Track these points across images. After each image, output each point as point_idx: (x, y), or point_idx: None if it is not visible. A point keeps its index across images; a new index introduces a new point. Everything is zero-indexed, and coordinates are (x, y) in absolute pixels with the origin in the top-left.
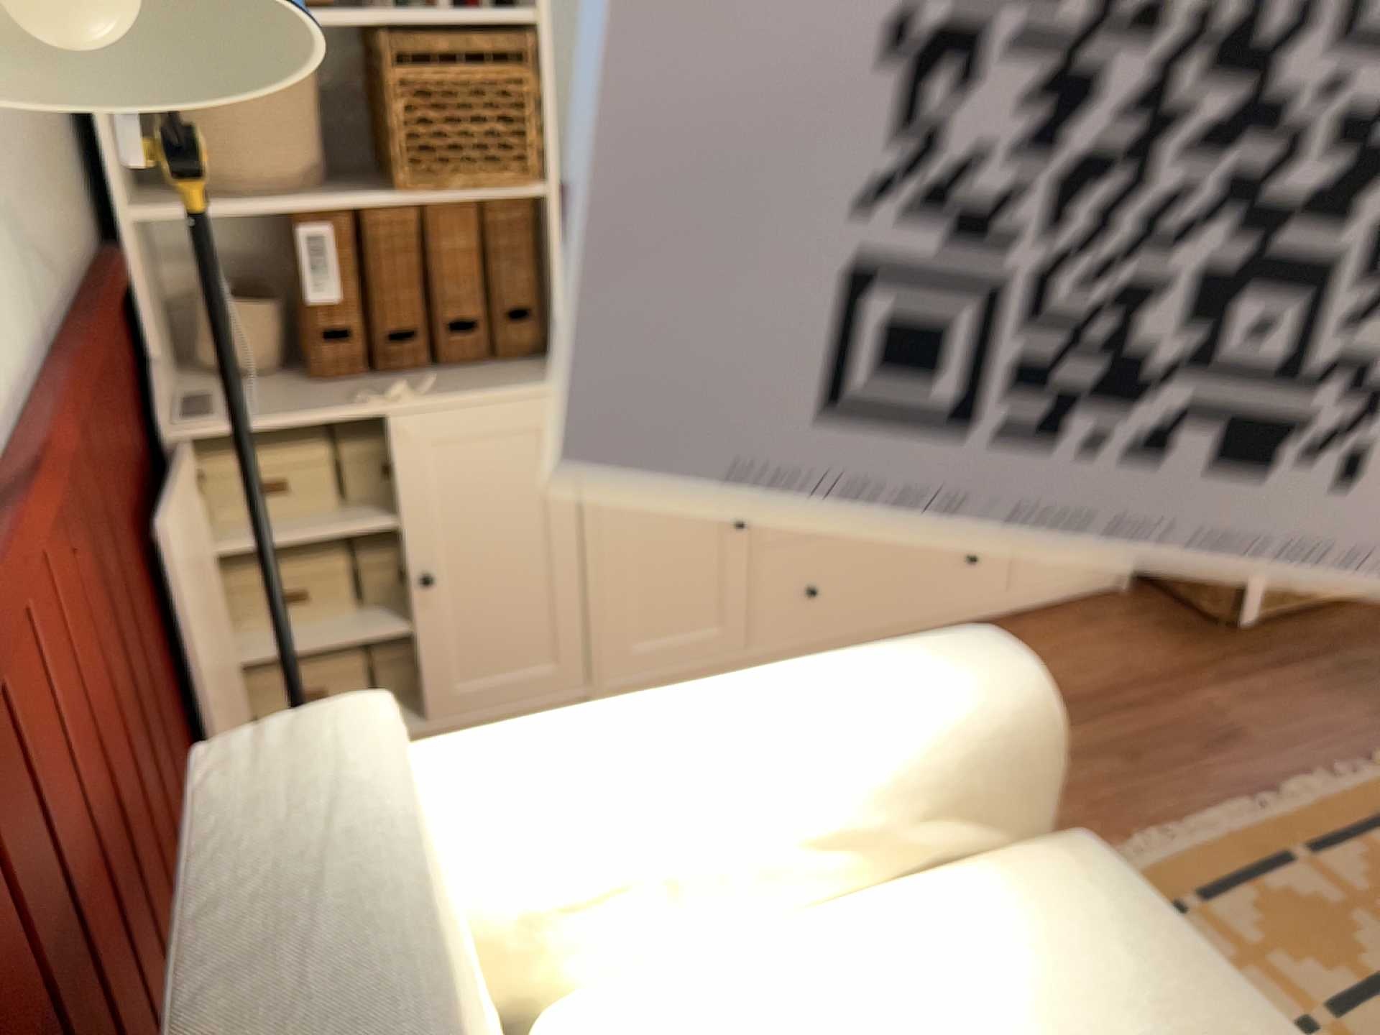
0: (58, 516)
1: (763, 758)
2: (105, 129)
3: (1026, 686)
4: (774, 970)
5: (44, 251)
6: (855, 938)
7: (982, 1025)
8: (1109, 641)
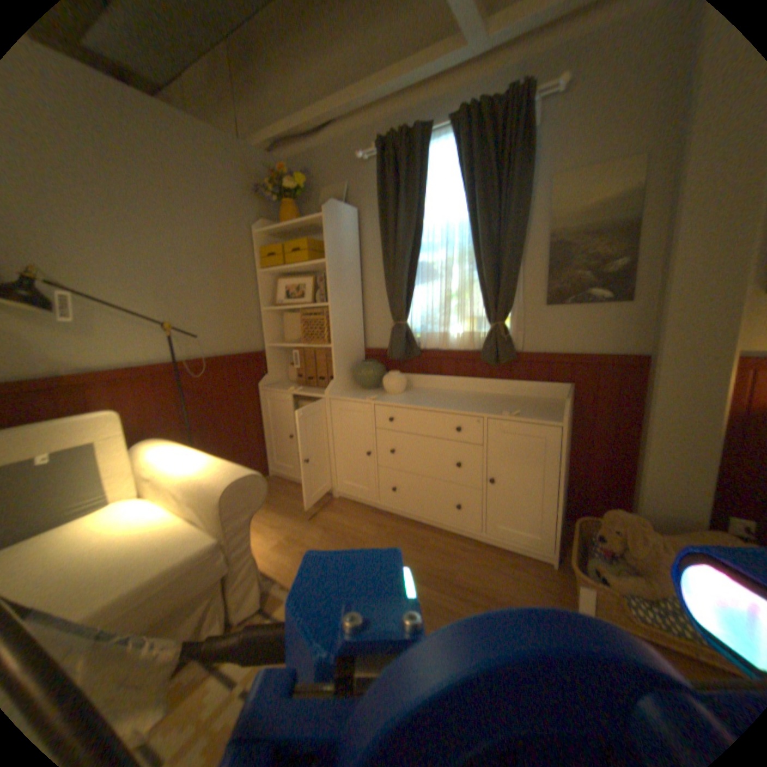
0: (164, 384)
1: (177, 468)
2: (265, 328)
3: (224, 485)
4: (147, 515)
5: (213, 346)
6: (160, 521)
7: (124, 544)
8: (507, 578)
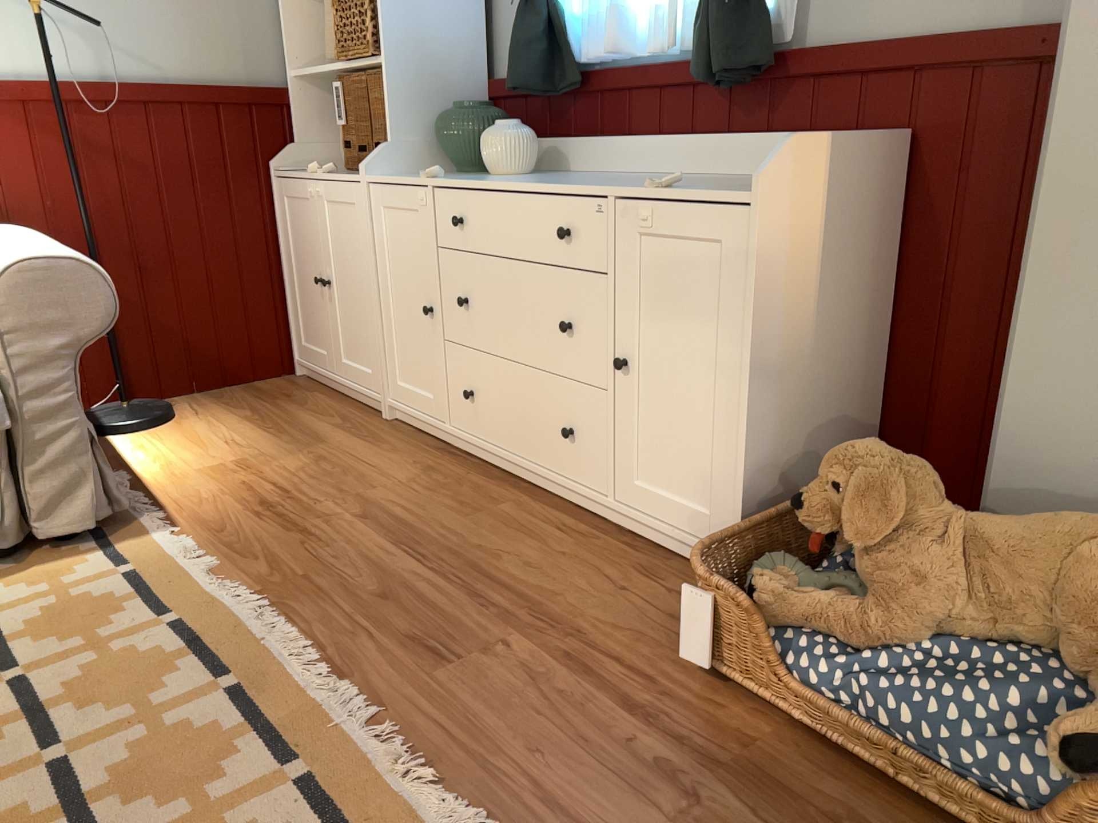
0: (54, 130)
1: None
2: (289, 37)
3: (13, 264)
4: None
5: (164, 64)
6: None
7: None
8: (605, 583)
